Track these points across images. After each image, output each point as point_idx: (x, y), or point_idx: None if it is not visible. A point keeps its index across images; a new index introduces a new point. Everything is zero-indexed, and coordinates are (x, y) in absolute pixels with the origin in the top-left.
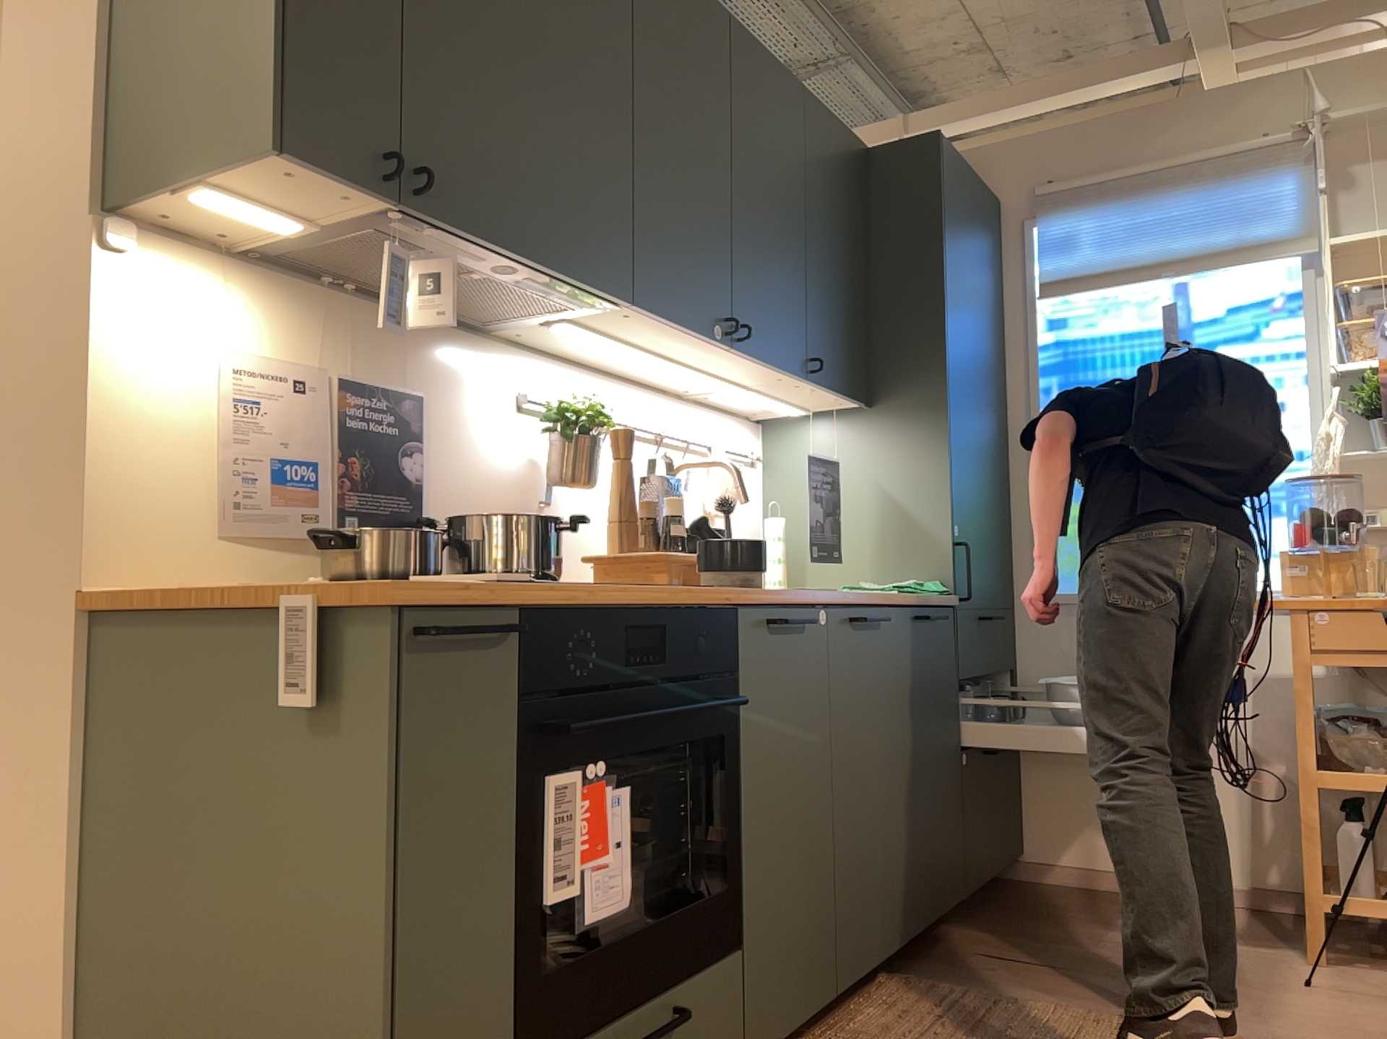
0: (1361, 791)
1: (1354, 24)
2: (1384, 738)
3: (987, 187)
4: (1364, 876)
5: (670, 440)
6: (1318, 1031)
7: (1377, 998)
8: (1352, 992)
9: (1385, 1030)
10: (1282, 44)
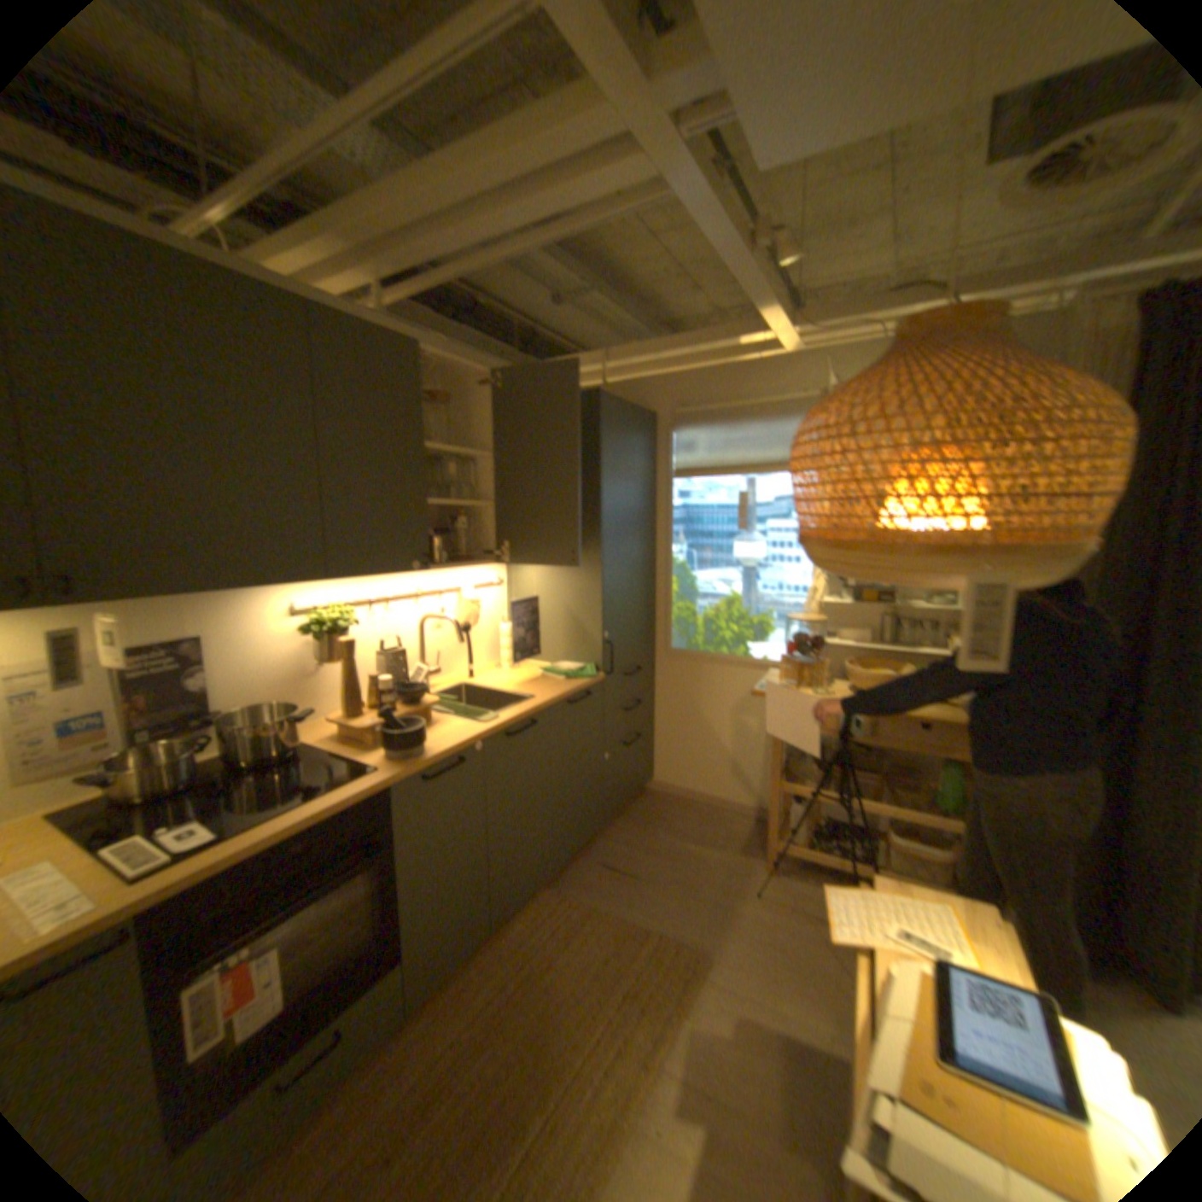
0: (800, 797)
1: (864, 322)
2: (819, 767)
3: (650, 403)
4: (800, 833)
5: (427, 594)
6: (746, 944)
7: (789, 909)
8: (778, 904)
9: (781, 943)
10: (822, 329)
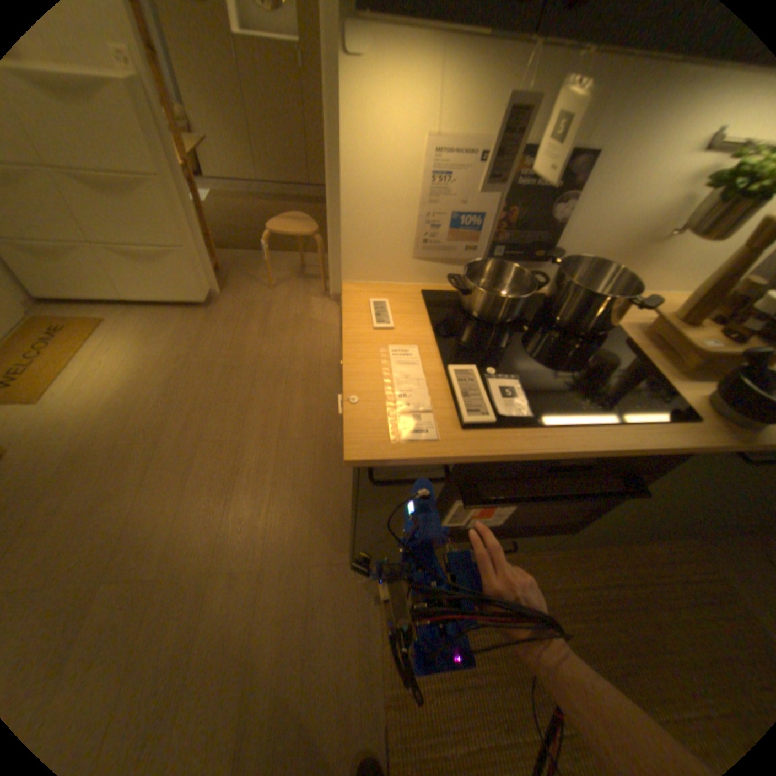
0: None
1: None
2: None
3: None
4: None
5: None
6: None
7: None
8: None
9: None
10: None
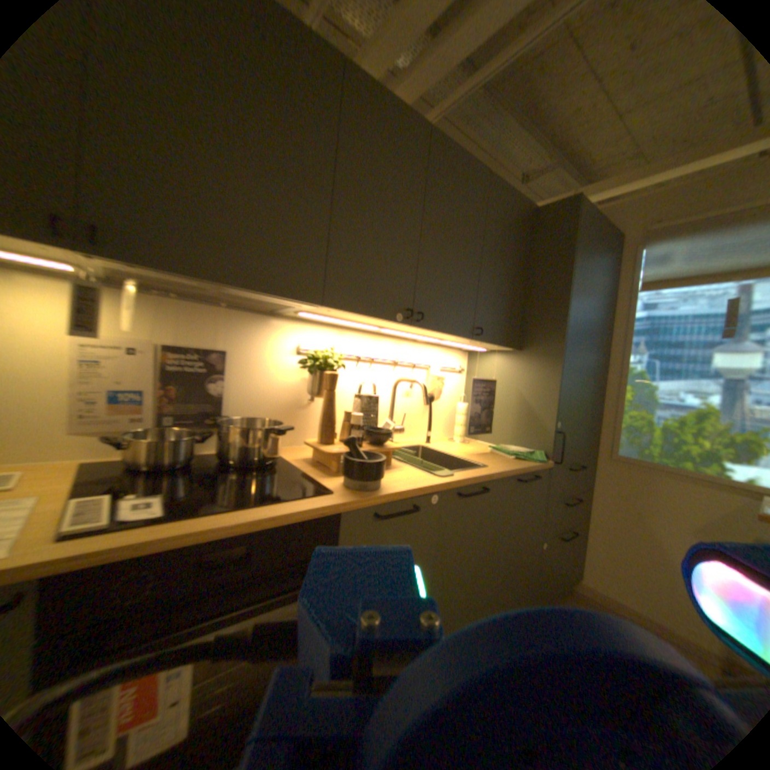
0: None
1: None
2: None
3: (617, 224)
4: None
5: (401, 362)
6: None
7: None
8: None
9: None
10: None
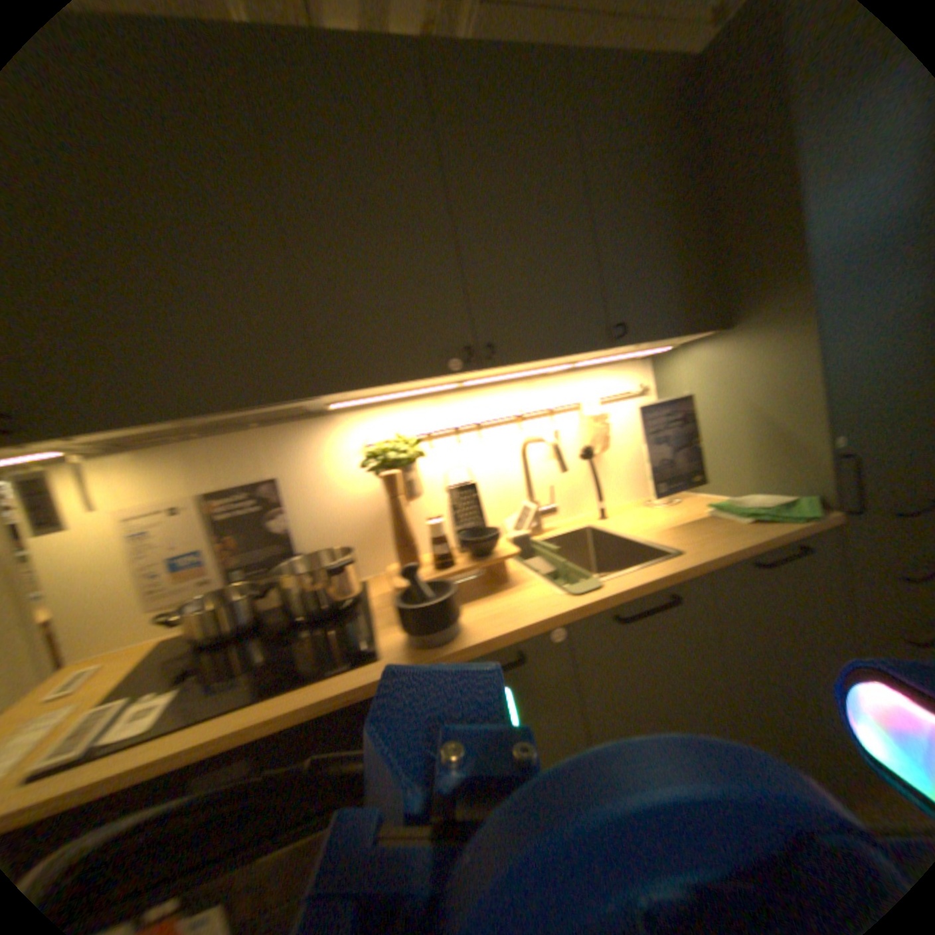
0: None
1: None
2: None
3: None
4: None
5: (532, 413)
6: None
7: None
8: None
9: None
10: None
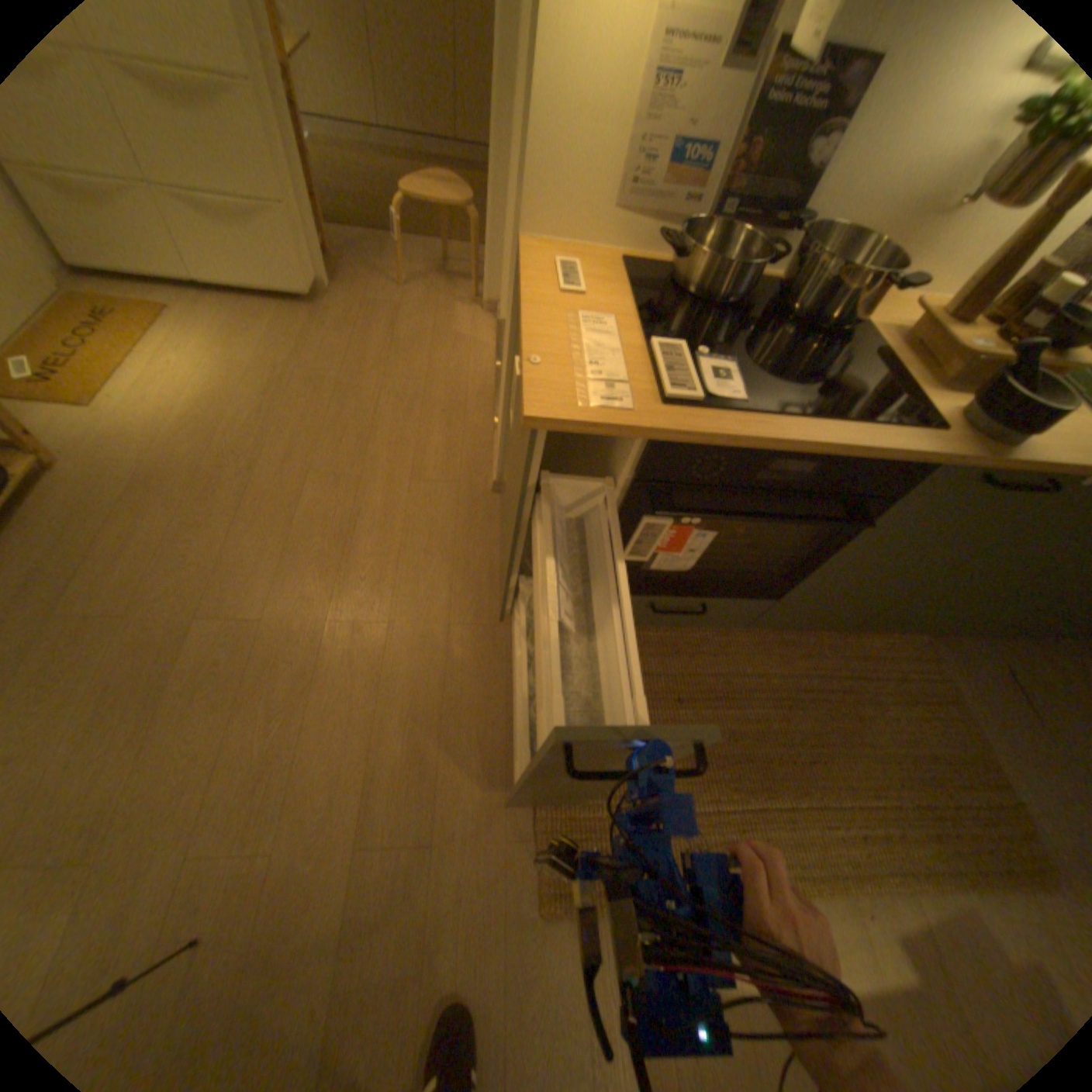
0: None
1: None
2: None
3: None
4: None
5: None
6: None
7: None
8: None
9: None
10: None
